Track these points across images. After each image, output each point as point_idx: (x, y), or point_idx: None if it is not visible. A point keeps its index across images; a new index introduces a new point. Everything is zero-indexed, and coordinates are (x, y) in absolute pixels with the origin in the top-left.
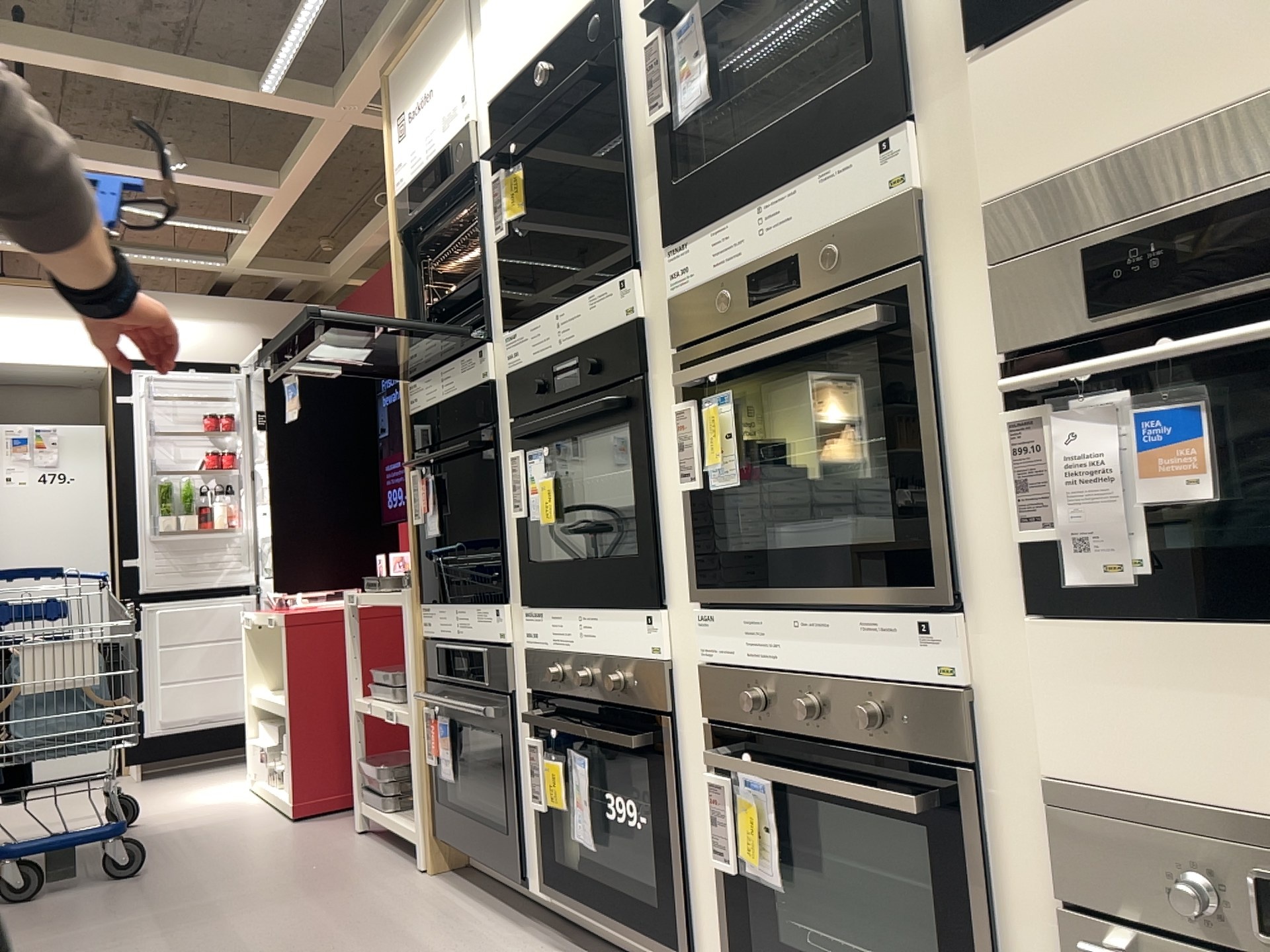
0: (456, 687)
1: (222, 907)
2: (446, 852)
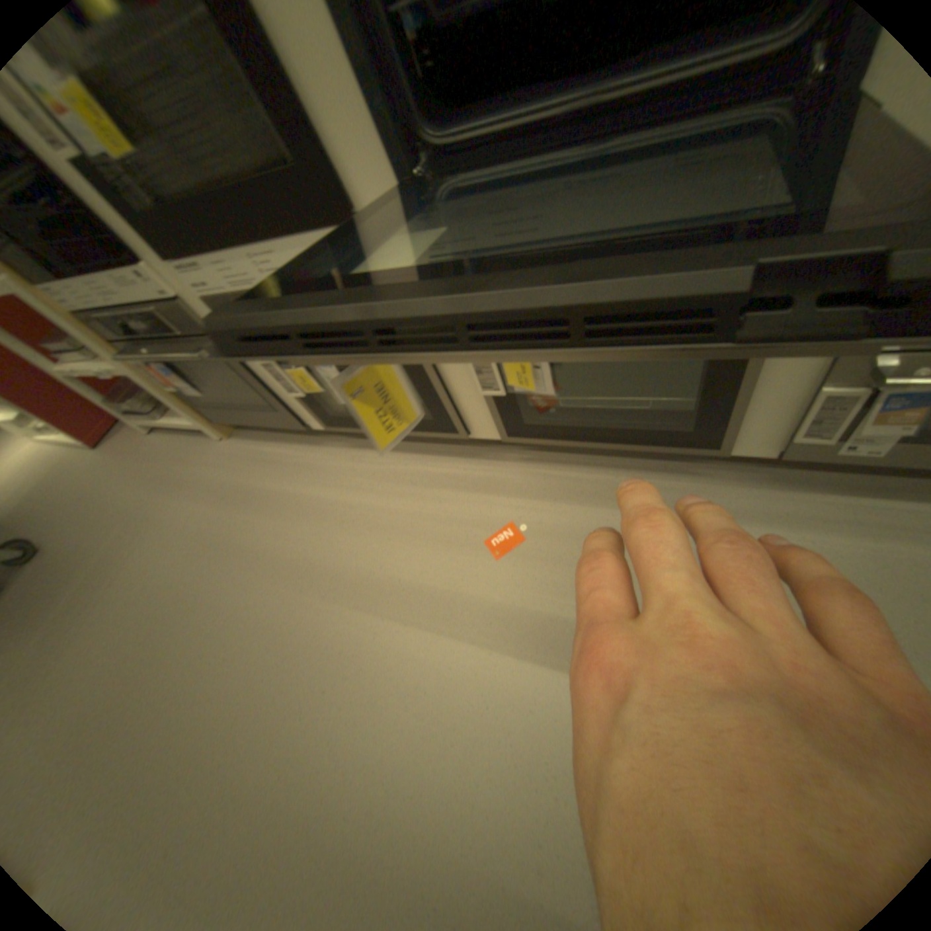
0: (143, 340)
1: (124, 542)
2: (225, 425)
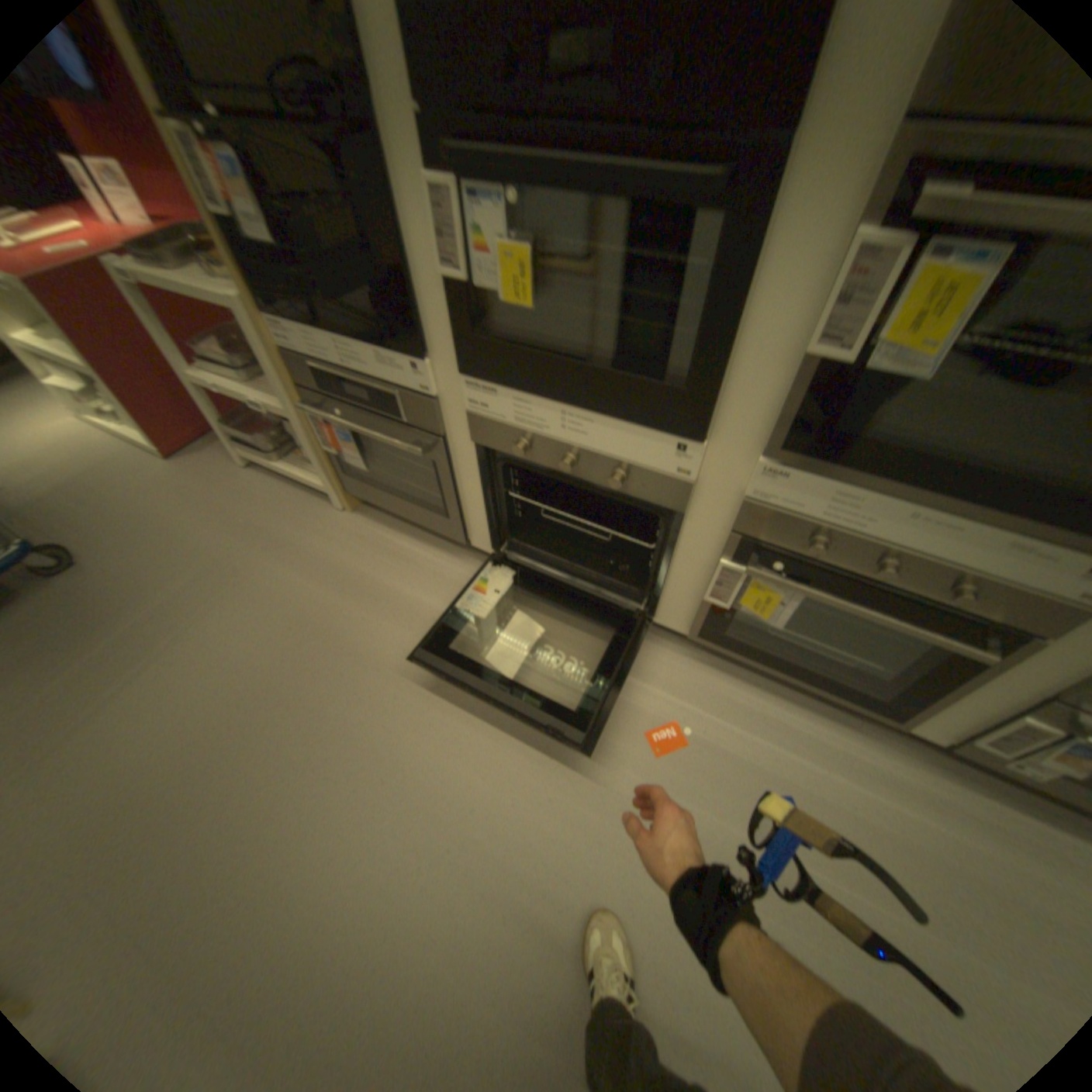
0: (347, 404)
1: (203, 593)
2: (357, 498)
